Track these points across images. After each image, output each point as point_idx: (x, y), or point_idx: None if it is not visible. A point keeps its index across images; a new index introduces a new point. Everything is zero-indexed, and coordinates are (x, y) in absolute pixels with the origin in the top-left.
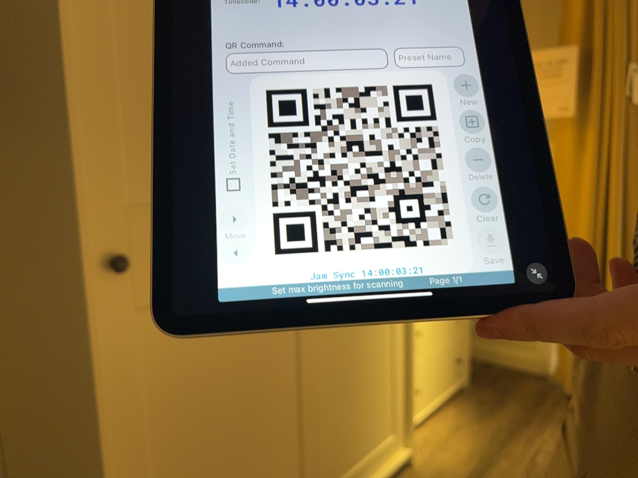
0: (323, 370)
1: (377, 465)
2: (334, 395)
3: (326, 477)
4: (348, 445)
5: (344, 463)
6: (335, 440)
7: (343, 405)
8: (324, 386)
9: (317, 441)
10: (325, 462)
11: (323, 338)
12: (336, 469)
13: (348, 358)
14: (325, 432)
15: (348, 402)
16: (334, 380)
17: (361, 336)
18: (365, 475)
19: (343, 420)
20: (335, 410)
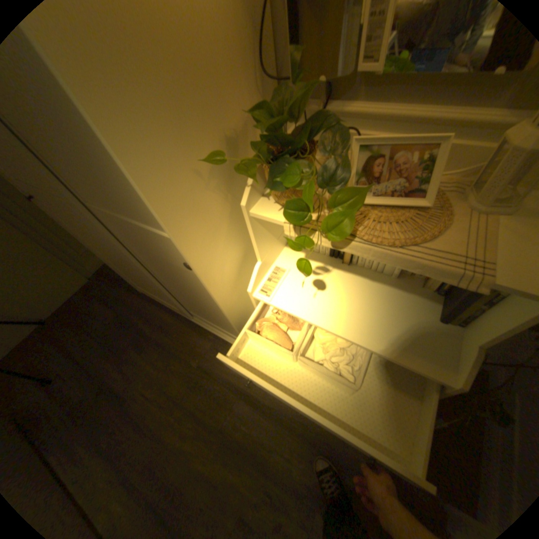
0: (168, 285)
1: (232, 338)
2: (183, 297)
3: (194, 312)
4: (205, 317)
5: (204, 318)
6: (193, 309)
7: (192, 304)
8: (172, 289)
9: (176, 300)
10: (190, 309)
11: (158, 274)
12: (199, 316)
13: (184, 293)
14: (184, 302)
15: (195, 306)
16: (179, 293)
17: (192, 295)
18: (222, 333)
19: (195, 308)
20: (186, 301)
